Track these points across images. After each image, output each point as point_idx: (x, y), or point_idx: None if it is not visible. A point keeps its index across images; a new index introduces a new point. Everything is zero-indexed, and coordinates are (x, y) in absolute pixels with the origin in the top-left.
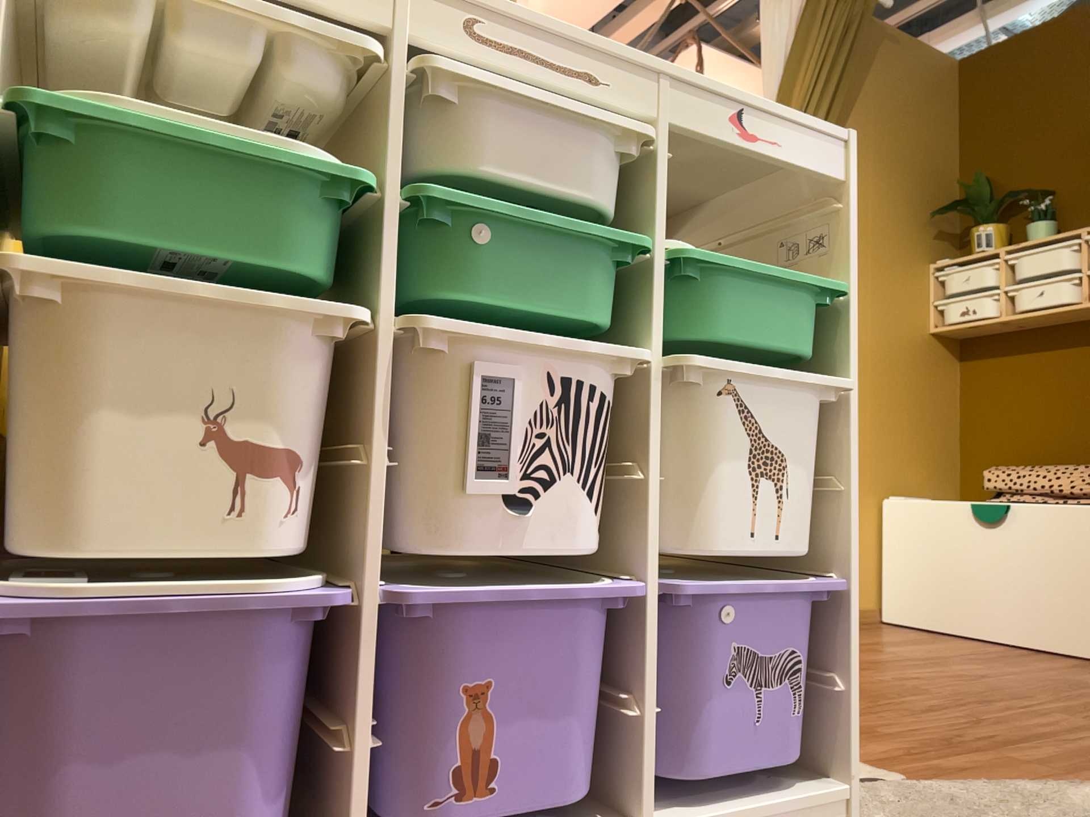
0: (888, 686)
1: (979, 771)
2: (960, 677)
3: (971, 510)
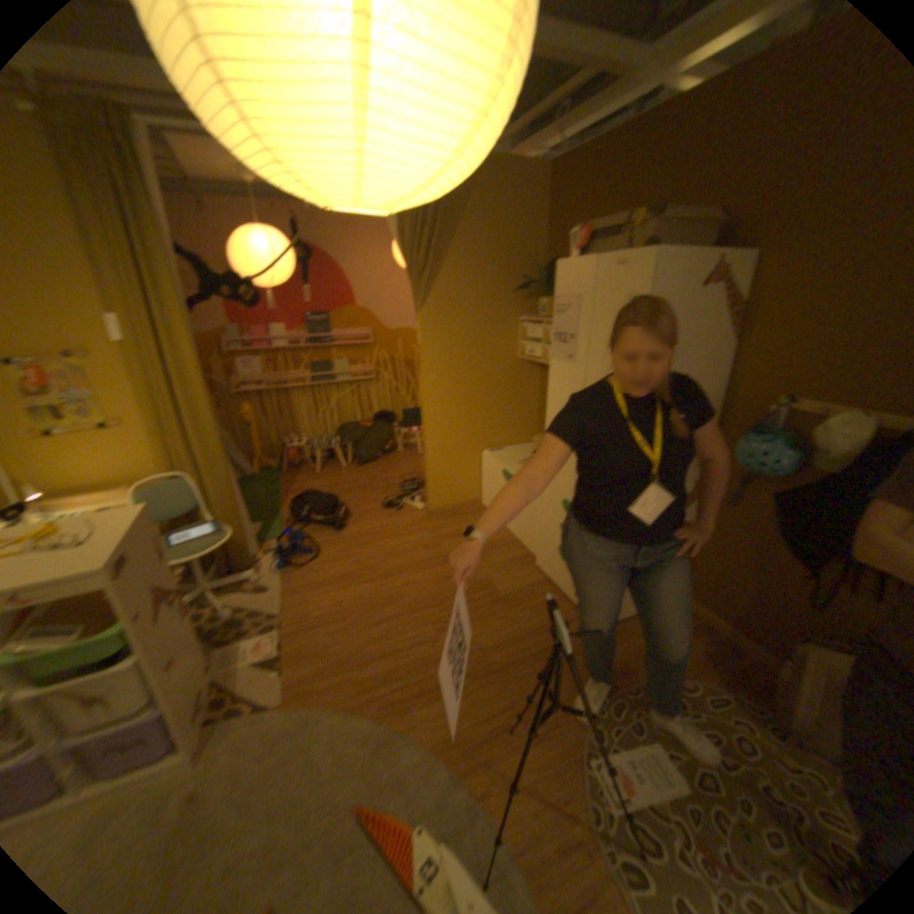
0: (385, 602)
1: (316, 702)
2: (433, 587)
3: (502, 477)
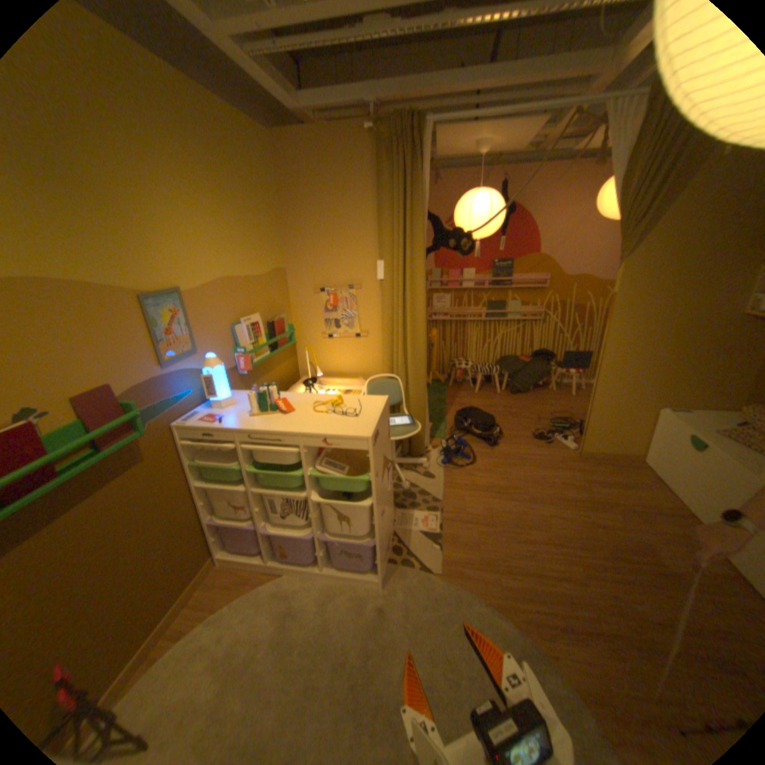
0: (534, 525)
1: (470, 586)
2: (585, 530)
3: (692, 442)
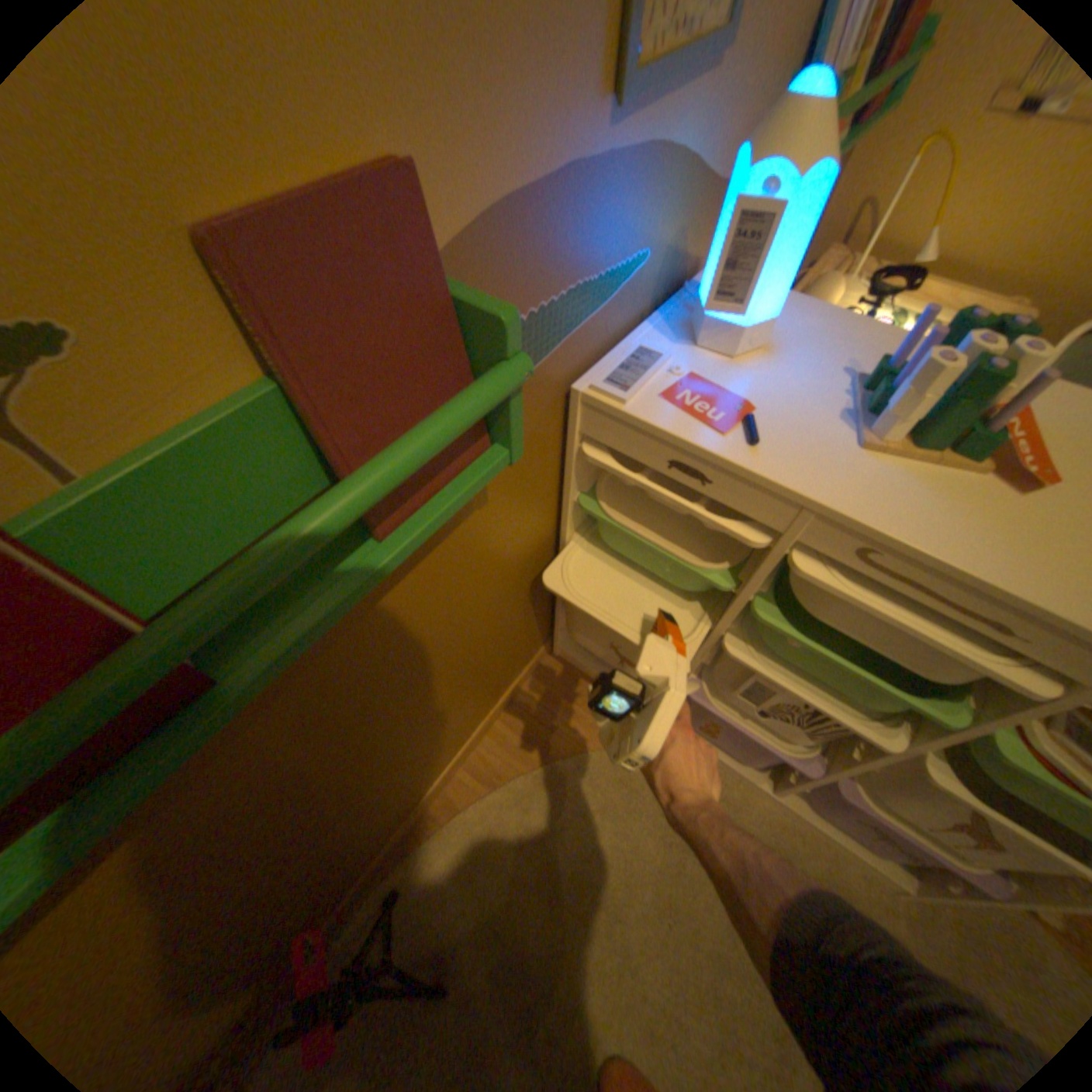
0: None
1: None
2: None
3: None
